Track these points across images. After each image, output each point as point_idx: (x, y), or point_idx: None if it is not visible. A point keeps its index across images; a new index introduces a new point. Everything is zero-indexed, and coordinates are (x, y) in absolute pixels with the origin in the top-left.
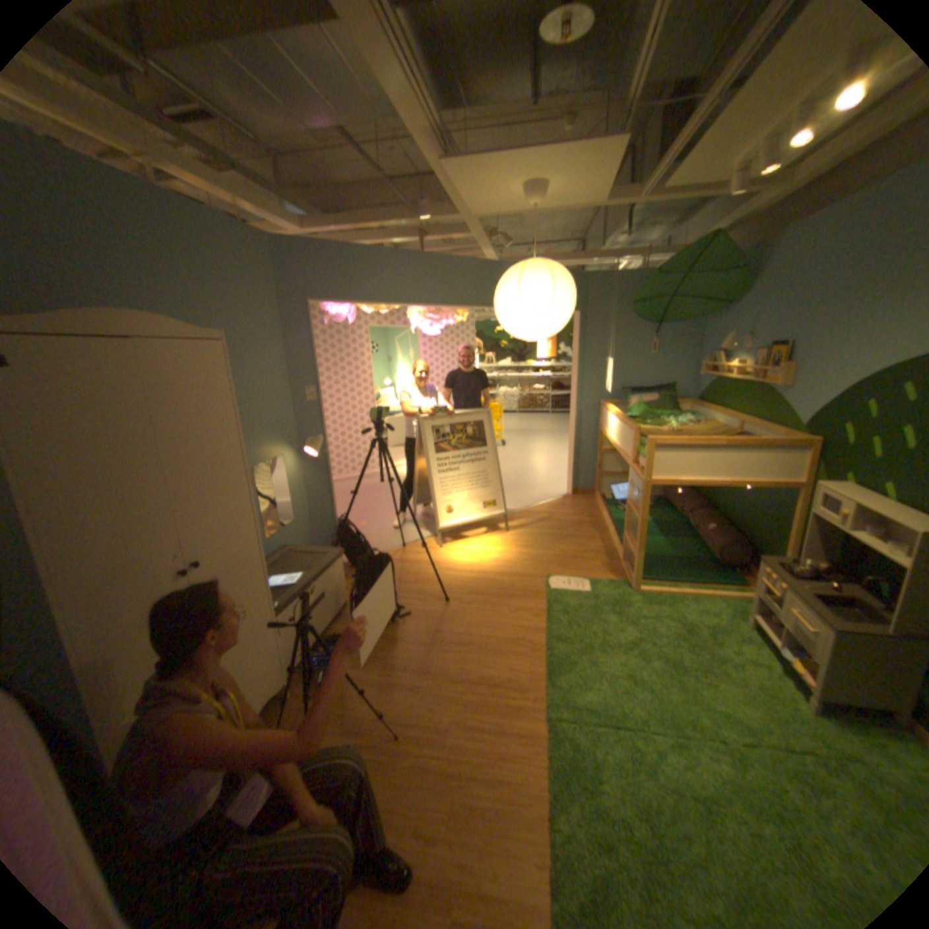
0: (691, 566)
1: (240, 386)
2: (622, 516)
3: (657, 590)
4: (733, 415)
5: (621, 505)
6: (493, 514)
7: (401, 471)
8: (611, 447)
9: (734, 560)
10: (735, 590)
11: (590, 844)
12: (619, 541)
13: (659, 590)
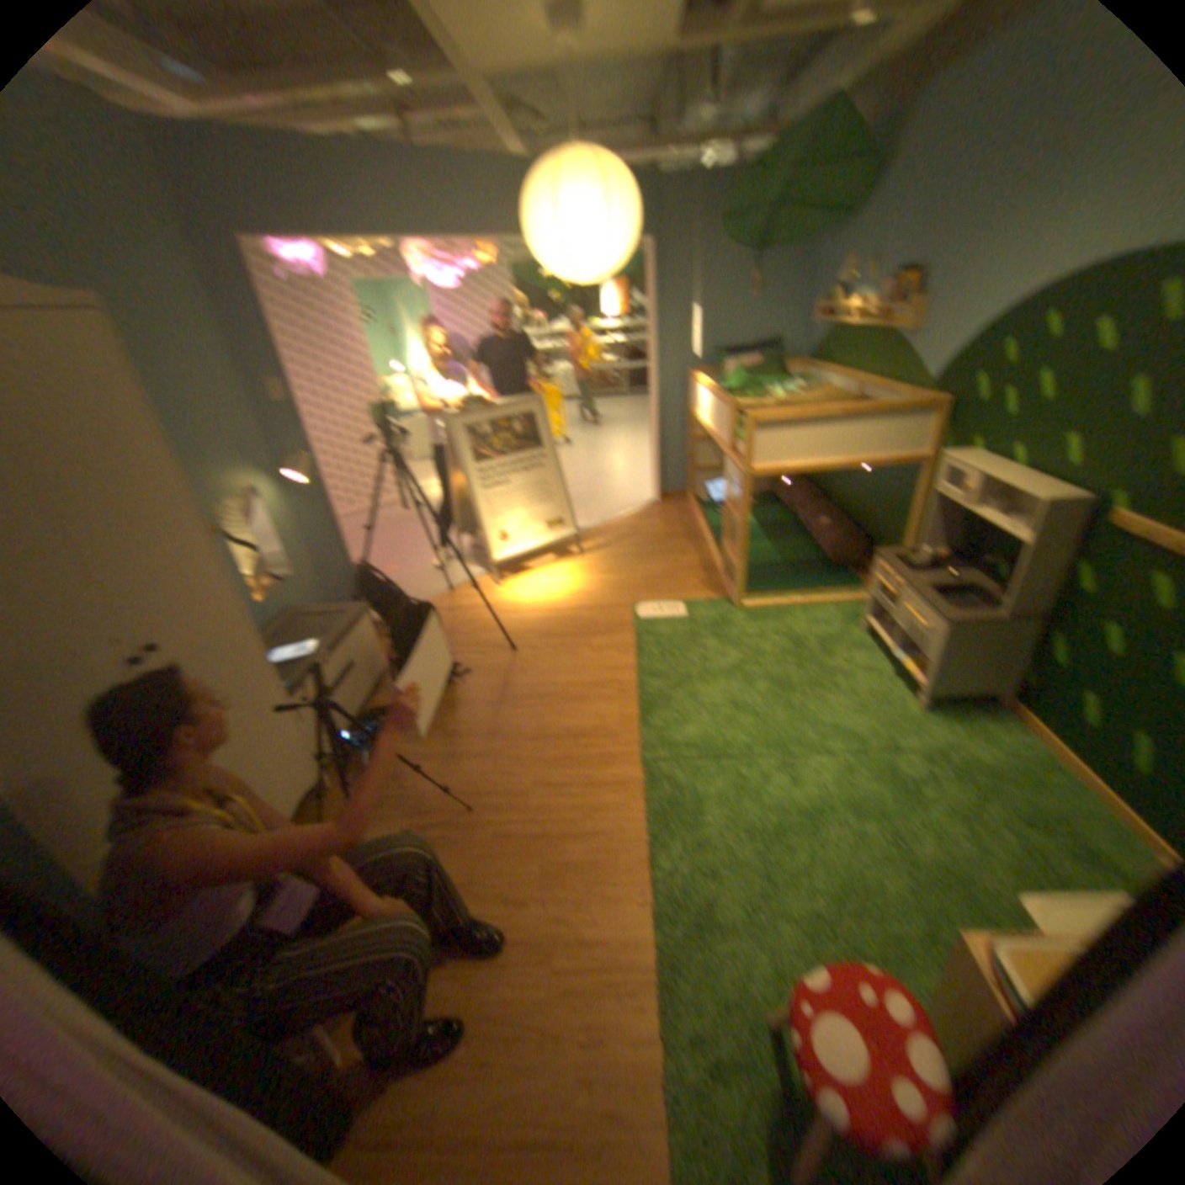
0: (798, 570)
1: (153, 383)
2: (719, 520)
3: (760, 602)
4: (849, 375)
5: (718, 507)
6: (561, 535)
7: (432, 492)
8: (703, 433)
9: (846, 557)
10: (846, 592)
11: (691, 872)
12: (716, 551)
13: (762, 603)
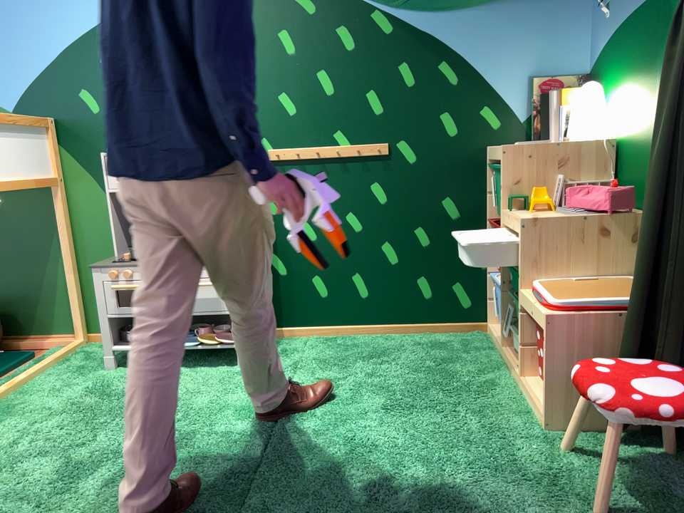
0: None
1: None
2: None
3: None
4: None
5: None
6: None
7: None
8: None
9: None
10: (29, 364)
11: None
12: None
13: None
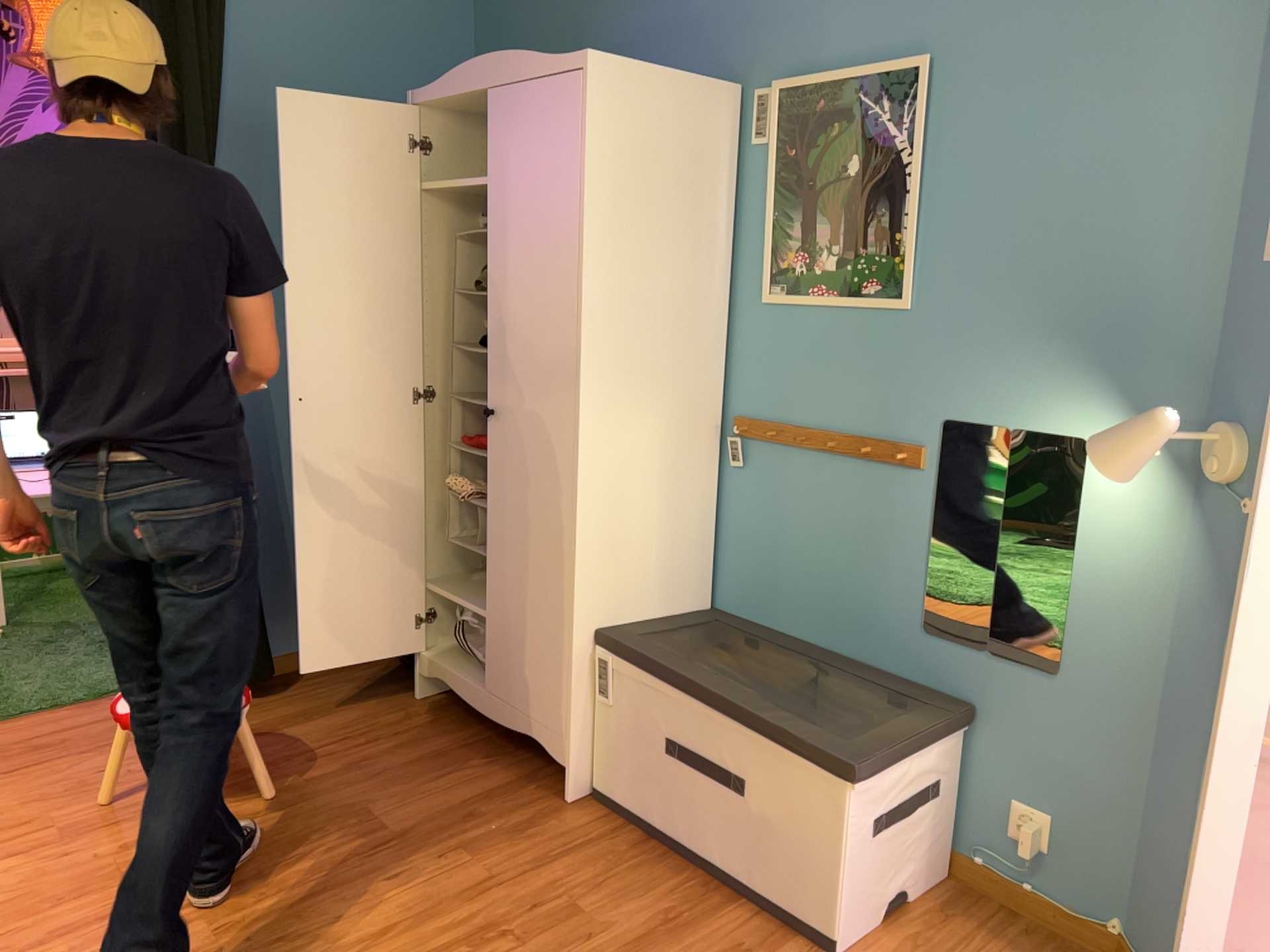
0: None
1: (980, 180)
2: None
3: None
4: None
5: None
6: None
7: None
8: None
9: None
10: None
11: None
12: None
13: None
